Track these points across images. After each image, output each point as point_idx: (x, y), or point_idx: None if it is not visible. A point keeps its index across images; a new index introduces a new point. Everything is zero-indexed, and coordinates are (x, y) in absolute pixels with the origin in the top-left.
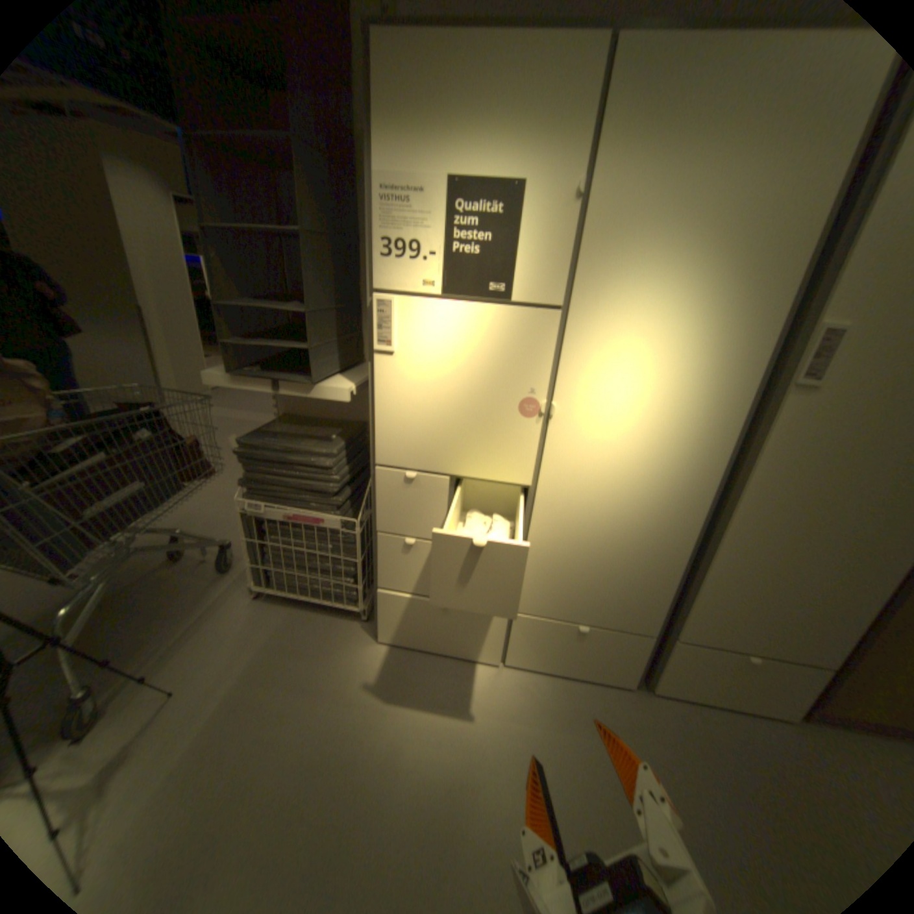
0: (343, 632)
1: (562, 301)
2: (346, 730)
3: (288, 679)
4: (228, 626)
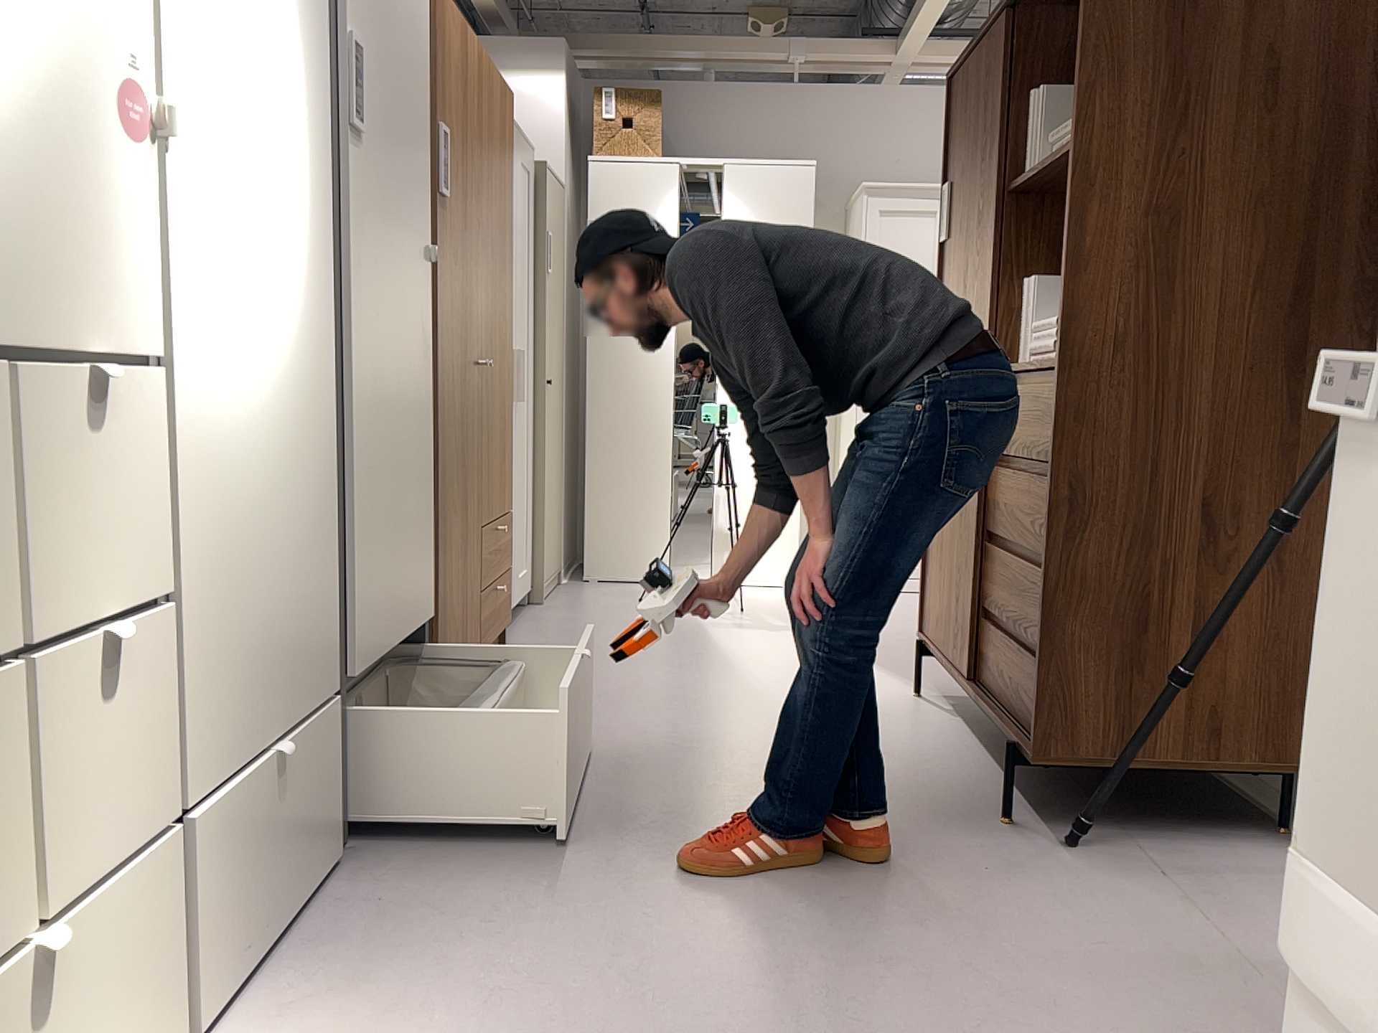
0: None
1: None
2: None
3: None
4: None
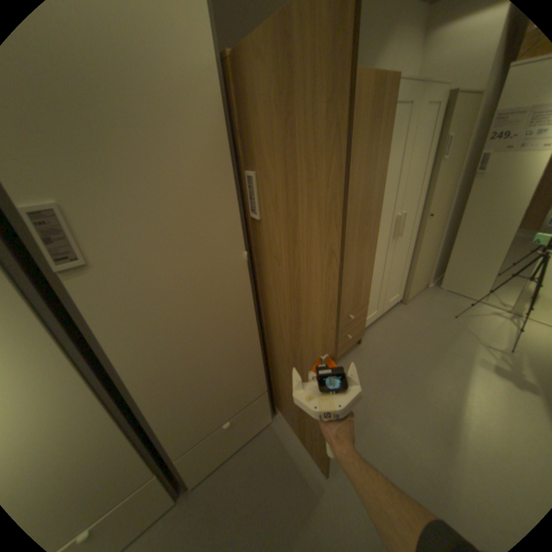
0: None
1: None
2: None
3: None
4: None
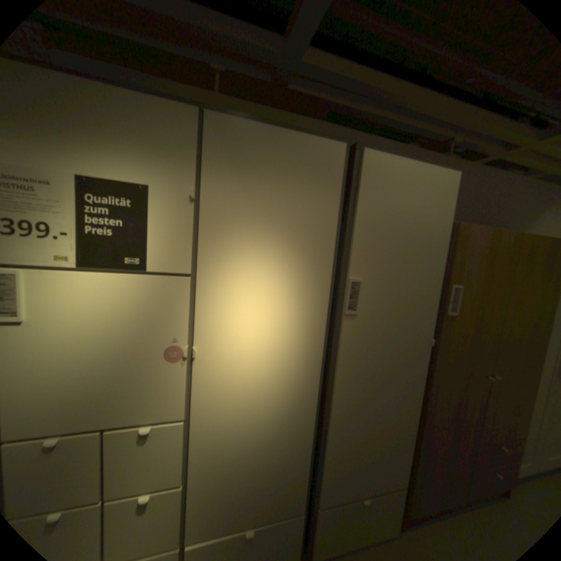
0: None
1: (191, 269)
2: None
3: None
4: None
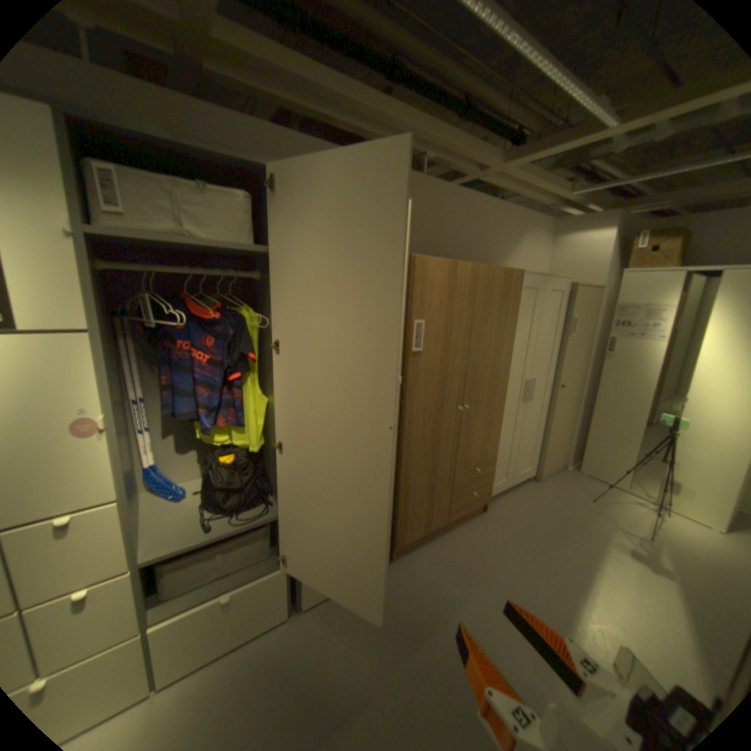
0: None
1: (87, 324)
2: None
3: None
4: None
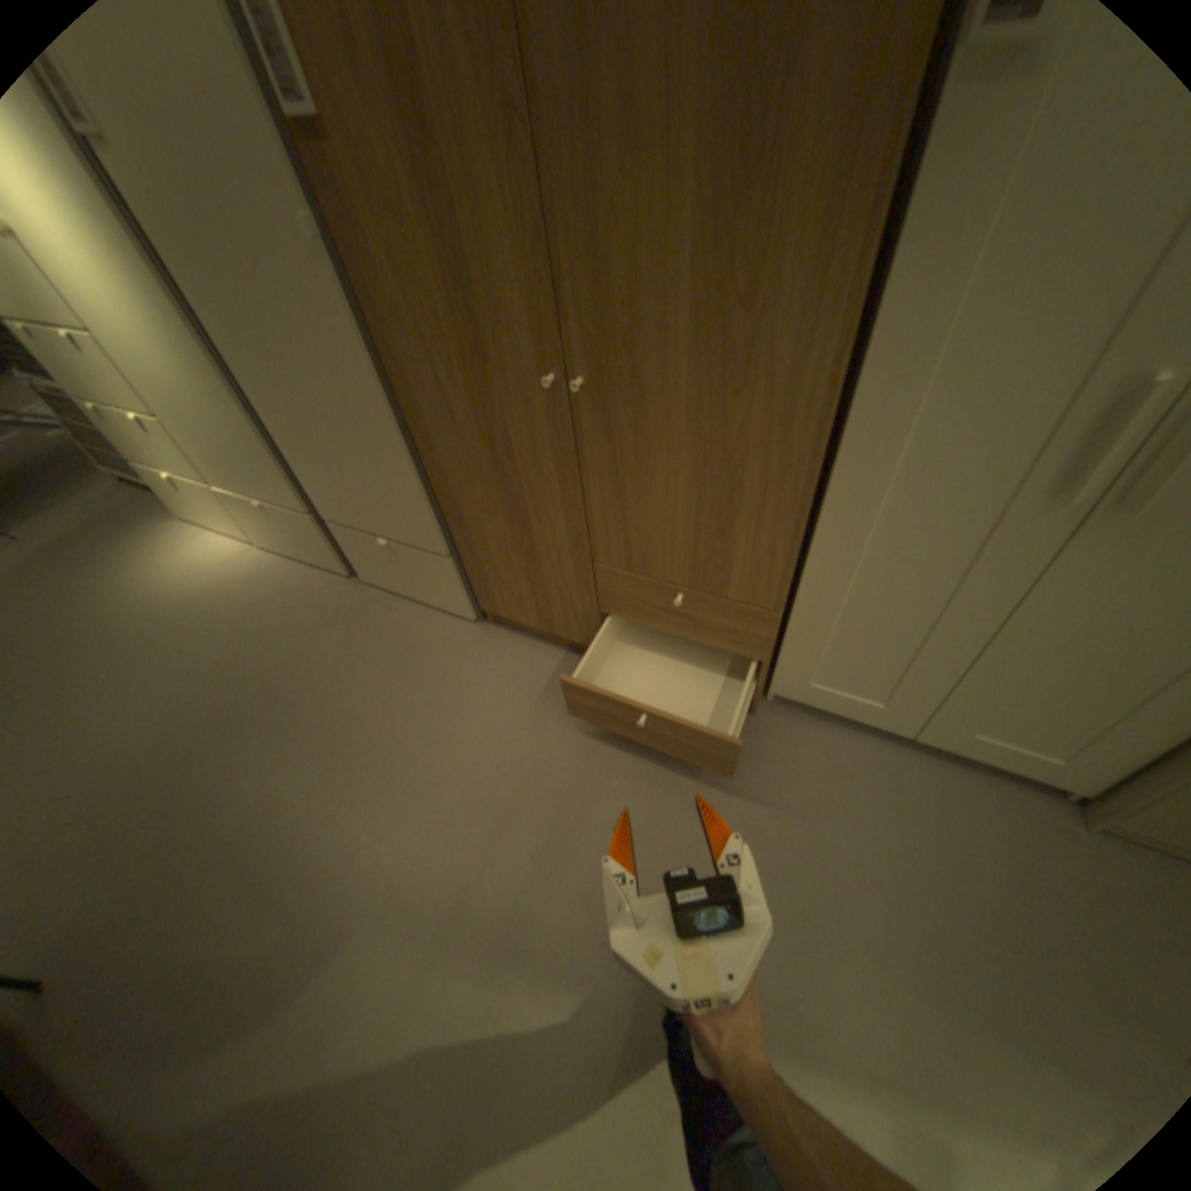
0: (163, 512)
1: None
2: (105, 575)
3: (97, 540)
4: (89, 501)
